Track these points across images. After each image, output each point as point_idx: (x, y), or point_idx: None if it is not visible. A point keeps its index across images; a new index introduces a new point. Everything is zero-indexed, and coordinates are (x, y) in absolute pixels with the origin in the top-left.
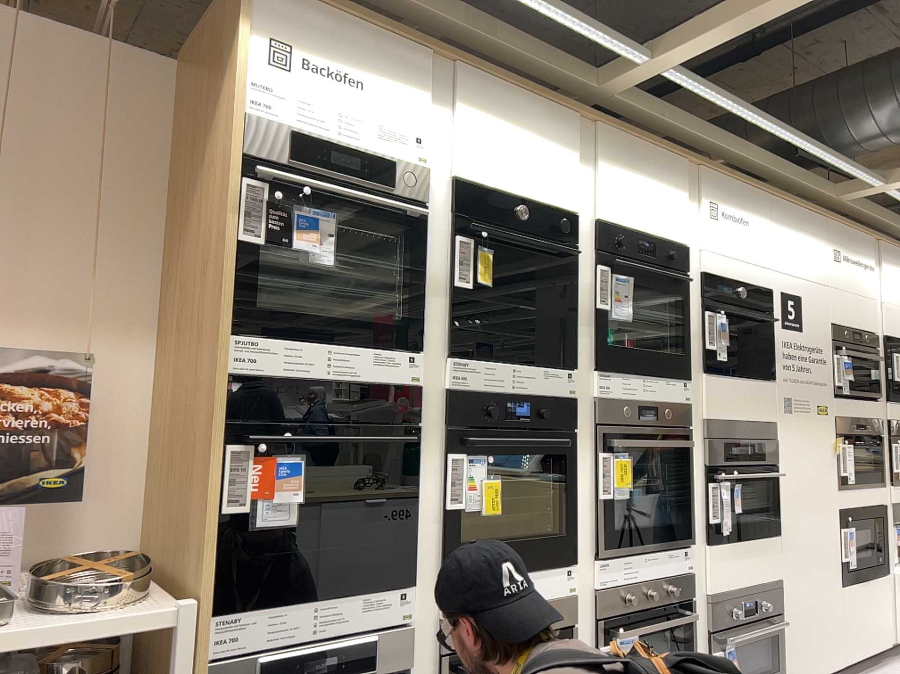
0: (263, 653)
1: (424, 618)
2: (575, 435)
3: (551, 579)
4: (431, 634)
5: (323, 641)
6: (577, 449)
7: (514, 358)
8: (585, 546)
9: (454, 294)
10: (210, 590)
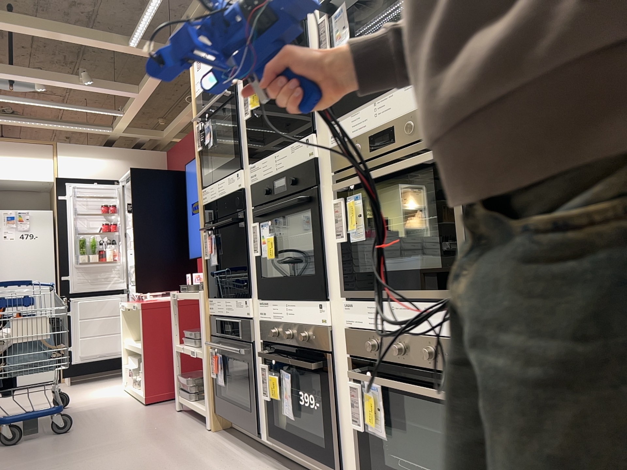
0: (222, 317)
1: (257, 318)
2: (315, 189)
3: (309, 309)
4: (260, 328)
5: (233, 318)
6: (323, 200)
7: (279, 146)
8: (337, 286)
9: (248, 124)
10: (212, 289)
